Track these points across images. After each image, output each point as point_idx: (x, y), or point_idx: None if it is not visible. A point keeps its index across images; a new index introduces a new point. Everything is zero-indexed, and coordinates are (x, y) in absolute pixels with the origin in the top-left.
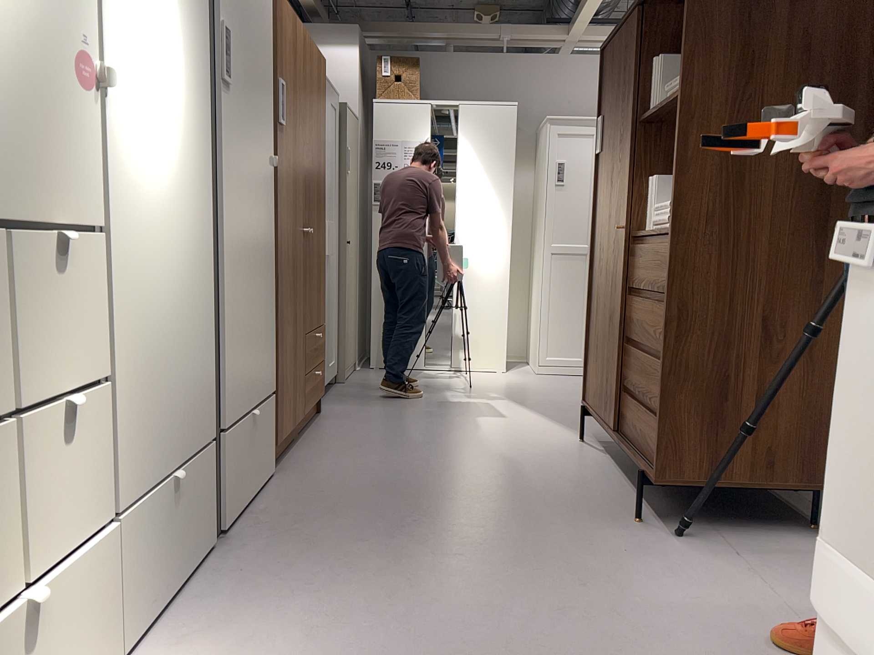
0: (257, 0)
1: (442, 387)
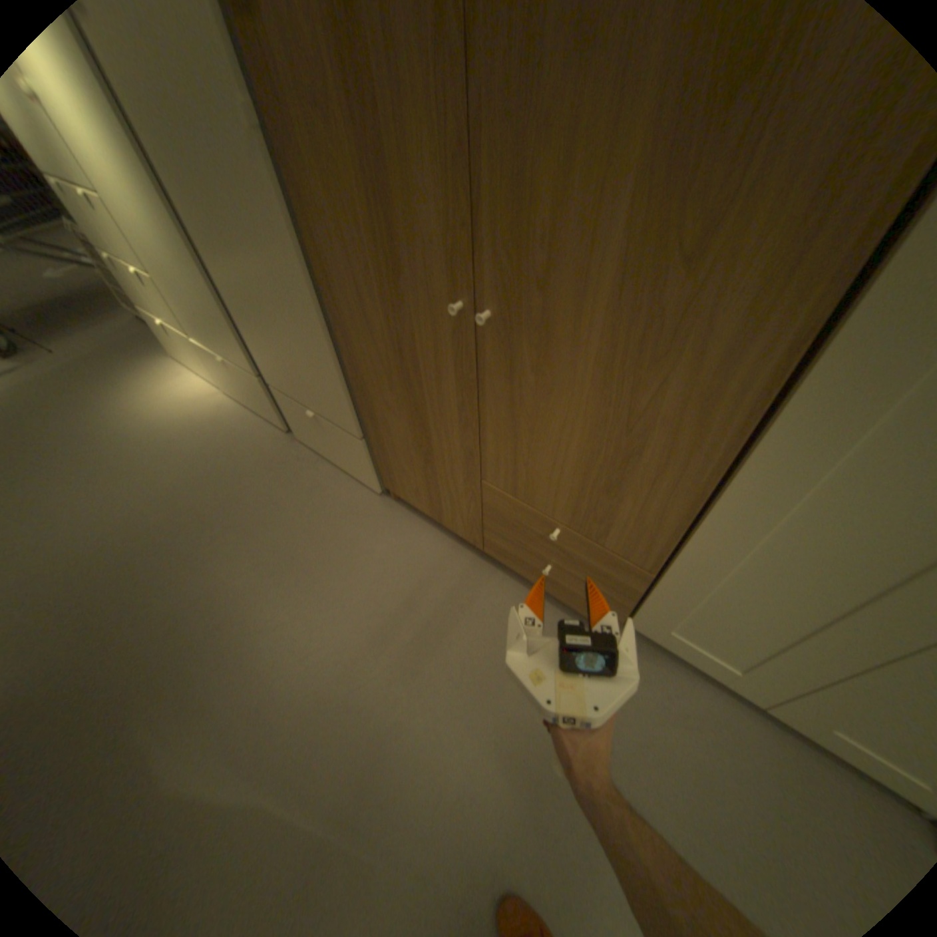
0: None
1: None
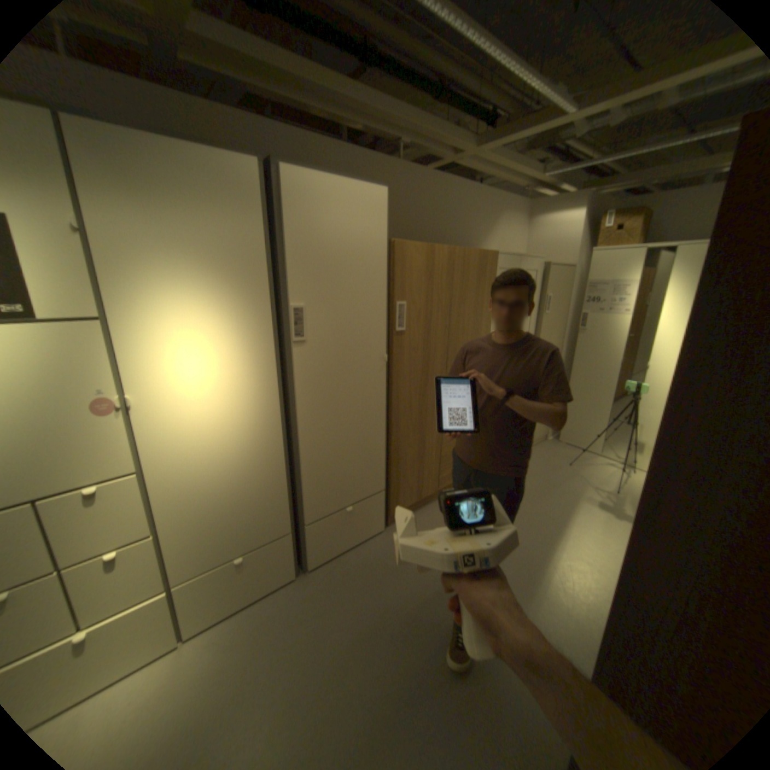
0: (359, 265)
1: (593, 483)
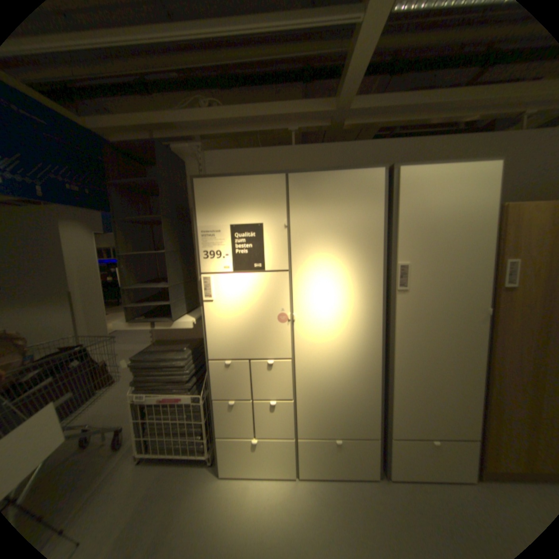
0: (465, 229)
1: None
